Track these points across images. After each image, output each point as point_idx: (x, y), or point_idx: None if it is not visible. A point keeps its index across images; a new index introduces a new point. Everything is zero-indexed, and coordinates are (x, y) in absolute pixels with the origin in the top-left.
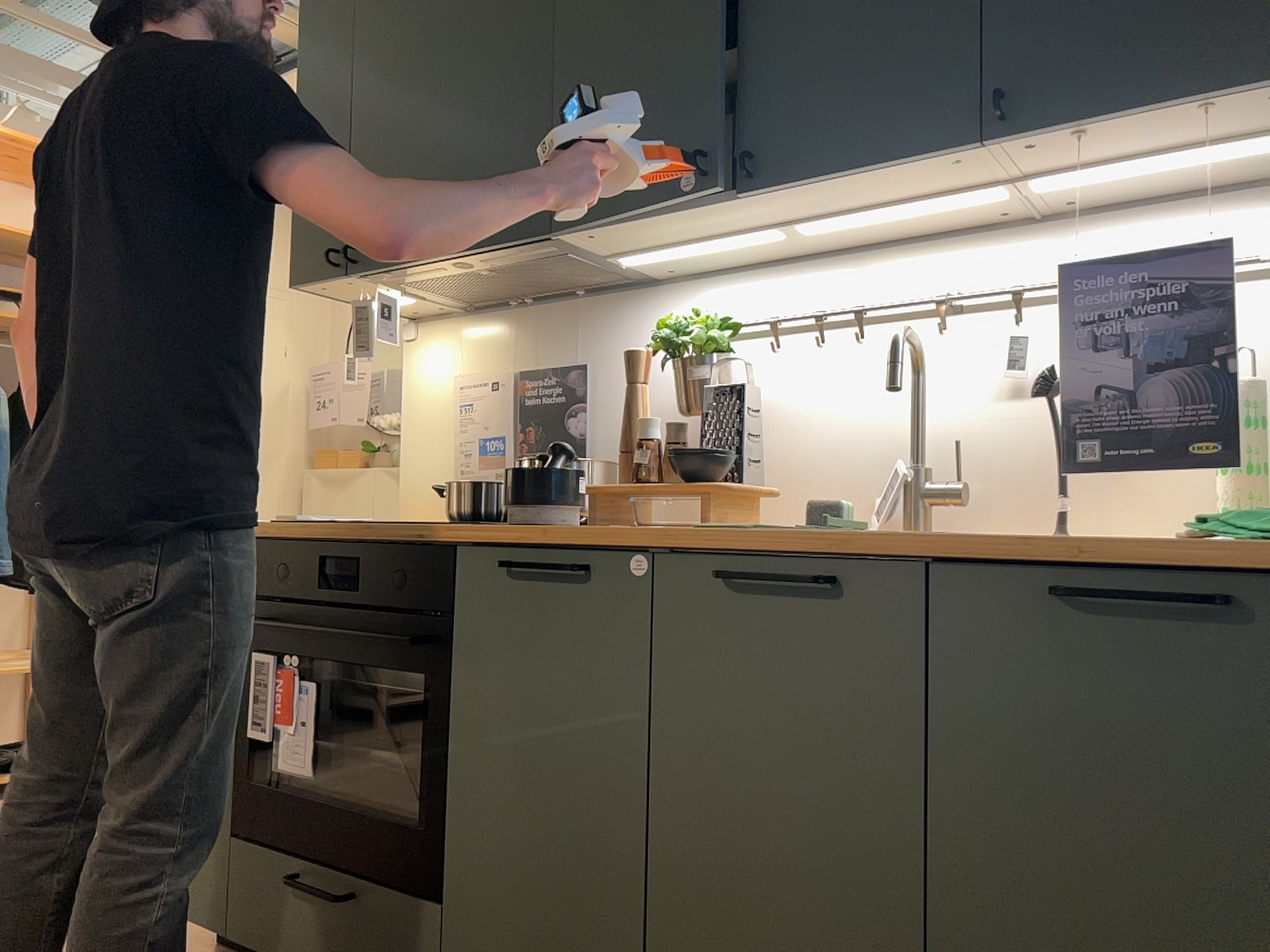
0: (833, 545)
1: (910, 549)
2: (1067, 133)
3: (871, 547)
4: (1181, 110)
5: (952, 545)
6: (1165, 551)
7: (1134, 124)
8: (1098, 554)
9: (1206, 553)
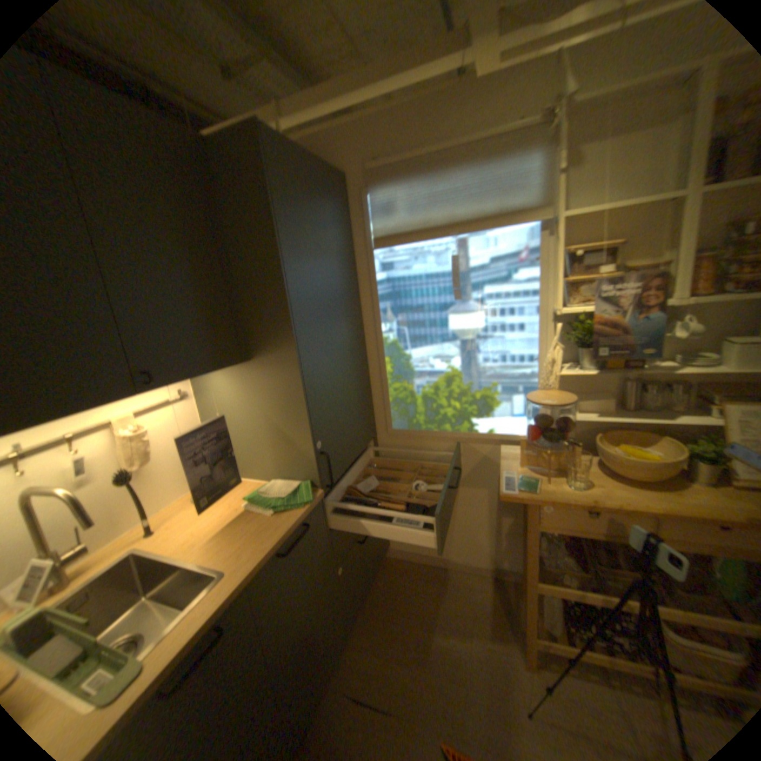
0: (213, 617)
1: (242, 587)
2: (167, 383)
3: (228, 601)
4: (204, 372)
5: (255, 572)
6: (288, 524)
7: (186, 376)
8: (284, 538)
9: (302, 519)
